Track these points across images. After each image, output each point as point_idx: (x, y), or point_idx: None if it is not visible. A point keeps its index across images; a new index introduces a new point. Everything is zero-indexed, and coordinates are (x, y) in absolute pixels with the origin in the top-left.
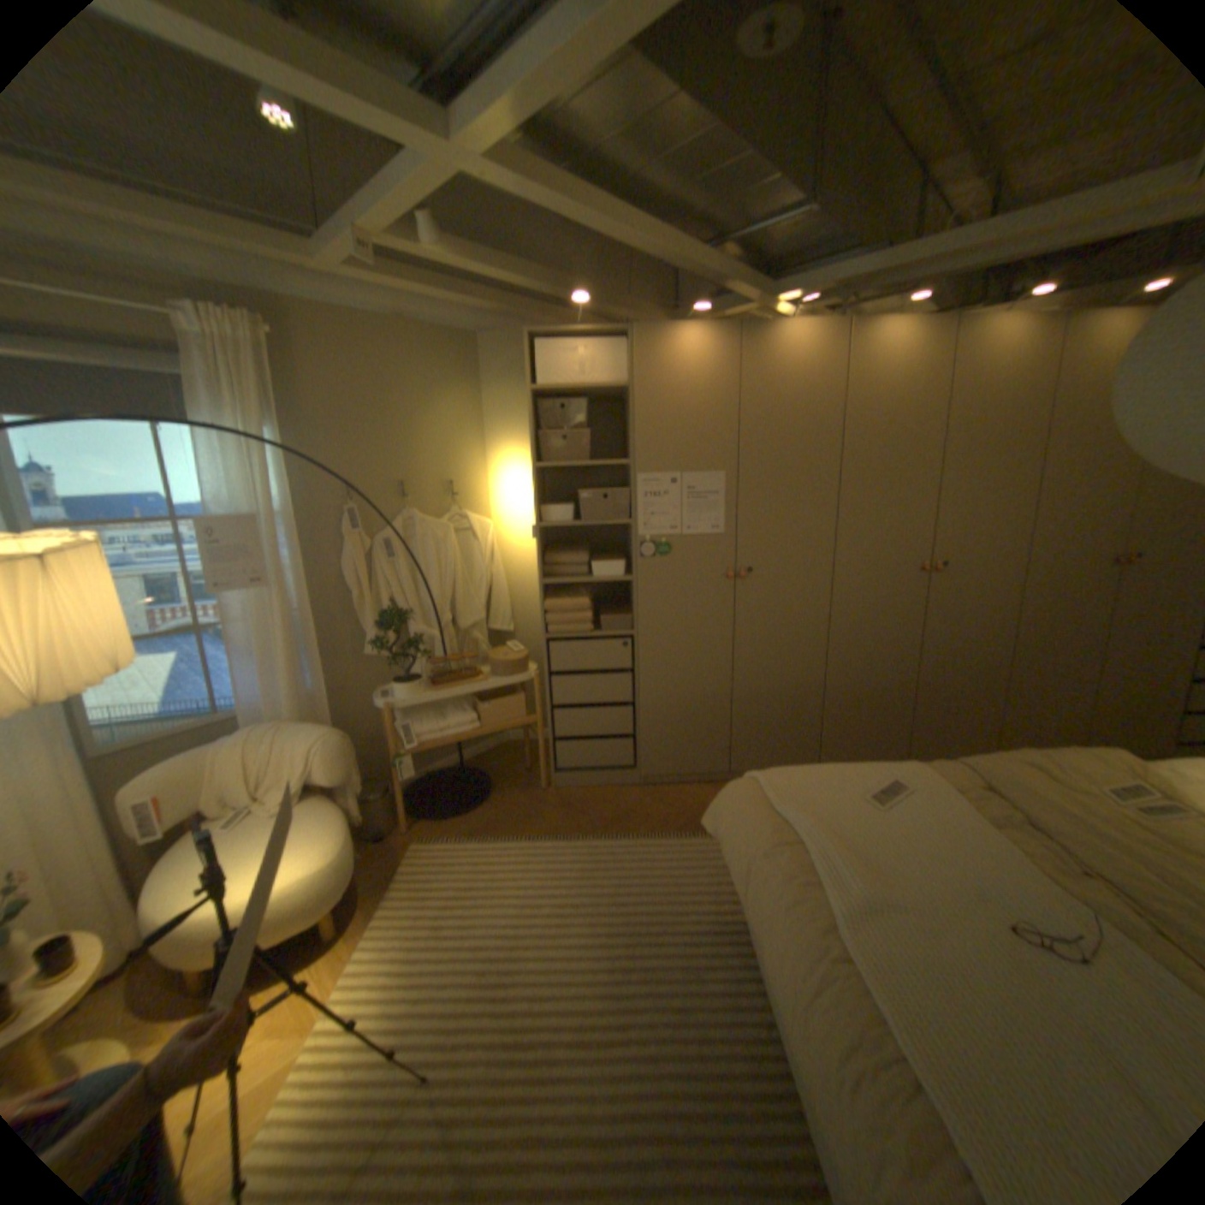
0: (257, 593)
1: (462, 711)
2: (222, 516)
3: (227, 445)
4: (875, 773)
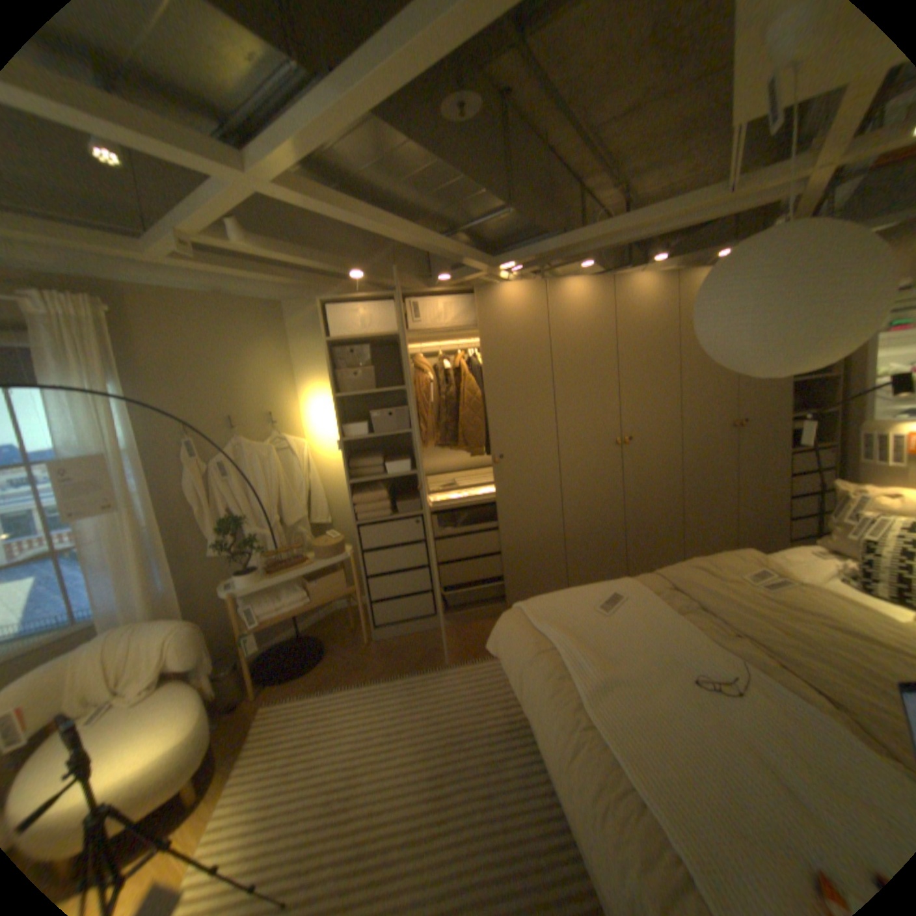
0: (109, 518)
1: (294, 592)
2: (74, 459)
3: (75, 401)
4: (601, 590)
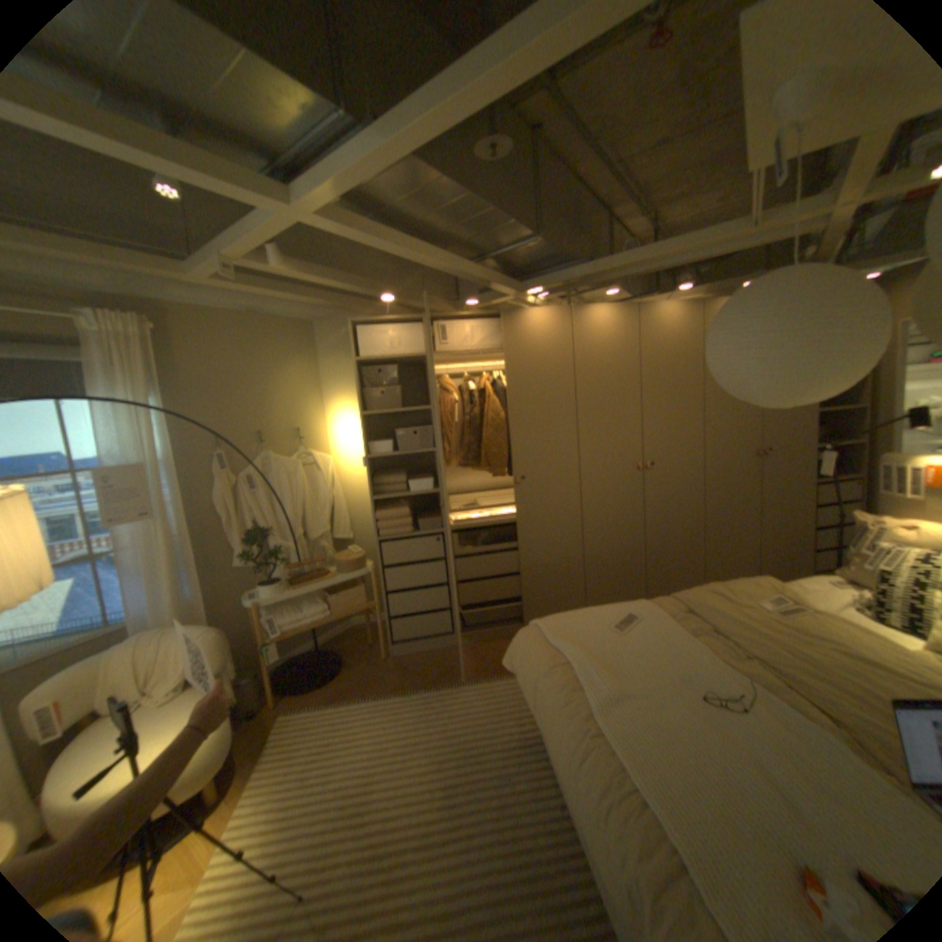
0: (145, 524)
1: (315, 603)
2: (116, 466)
3: (120, 411)
4: (616, 610)
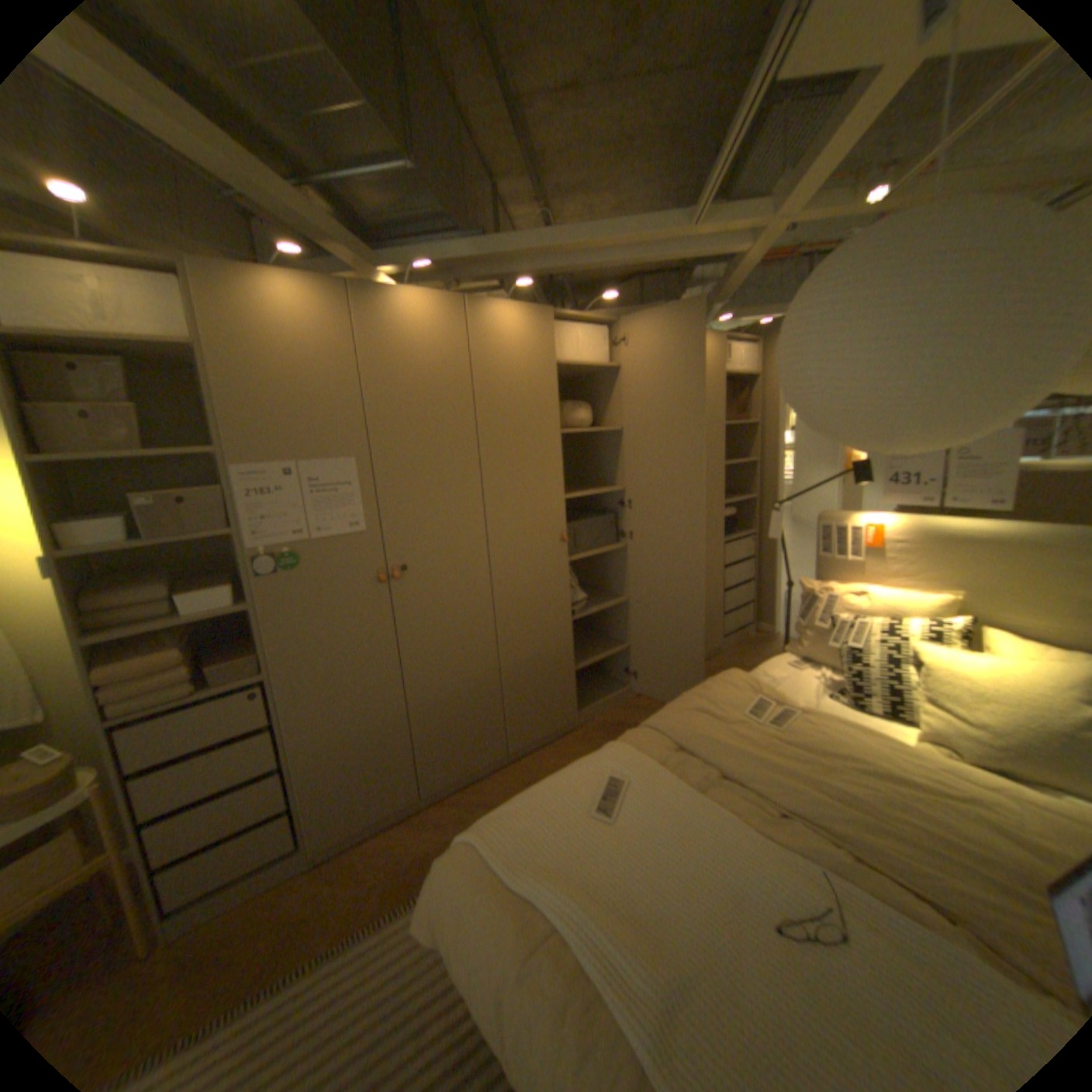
0: None
1: None
2: None
3: None
4: (588, 774)
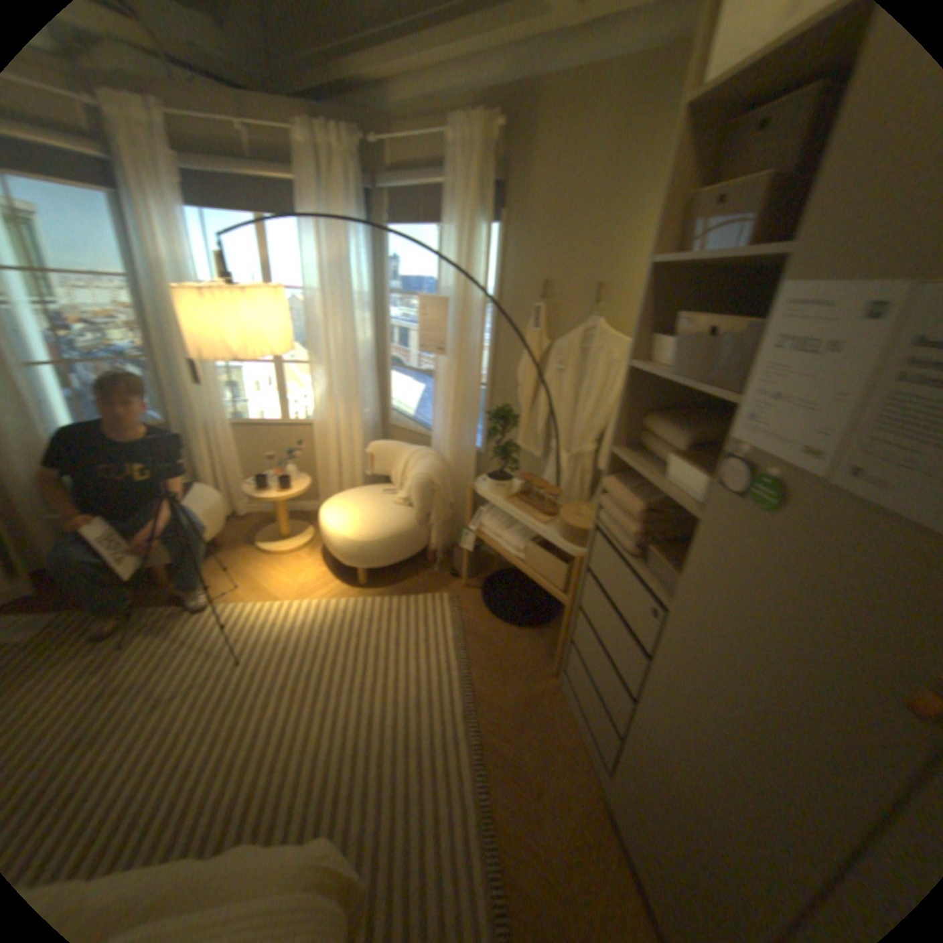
0: (448, 360)
1: (522, 535)
2: (442, 297)
3: (457, 239)
4: None
